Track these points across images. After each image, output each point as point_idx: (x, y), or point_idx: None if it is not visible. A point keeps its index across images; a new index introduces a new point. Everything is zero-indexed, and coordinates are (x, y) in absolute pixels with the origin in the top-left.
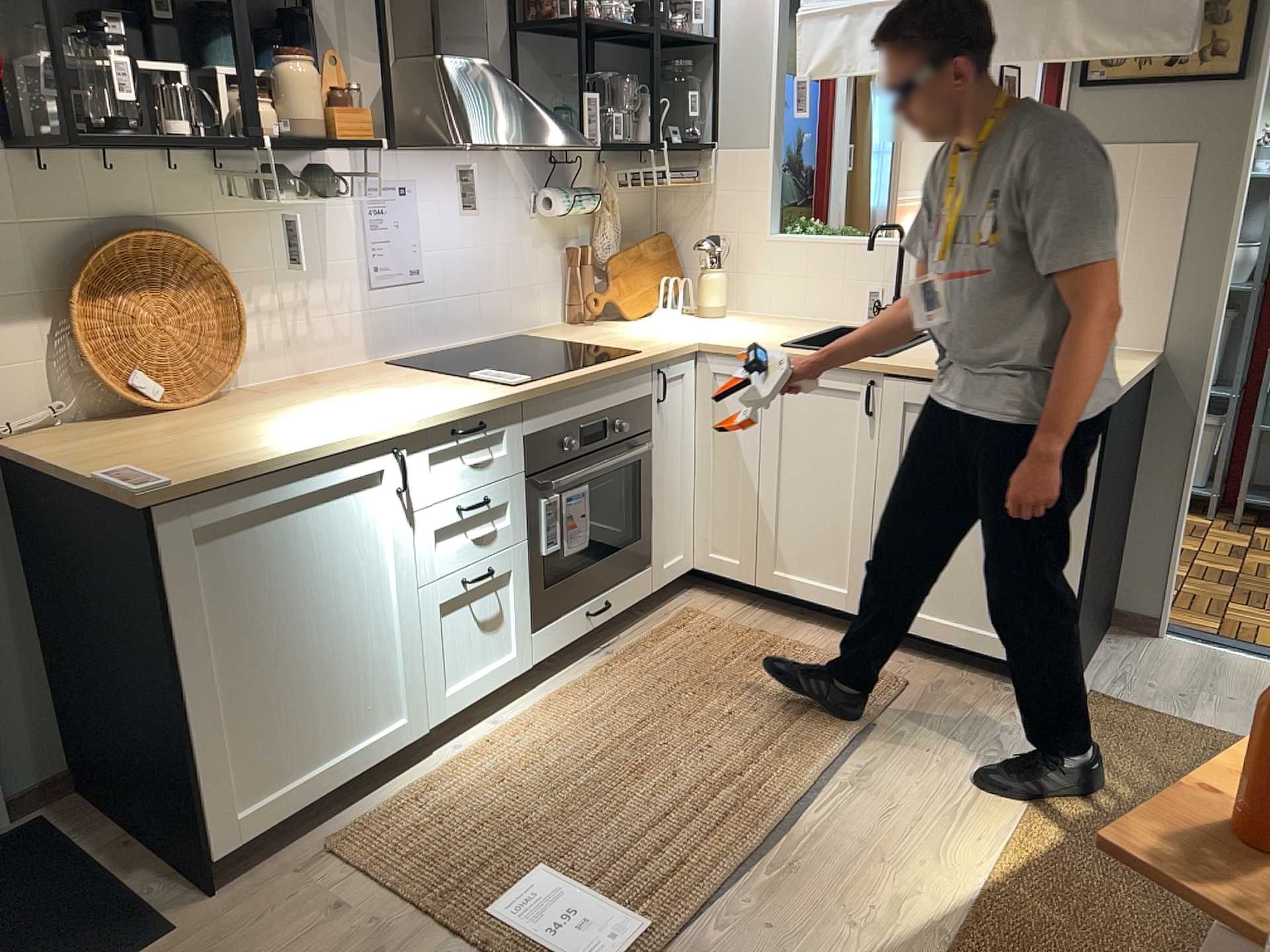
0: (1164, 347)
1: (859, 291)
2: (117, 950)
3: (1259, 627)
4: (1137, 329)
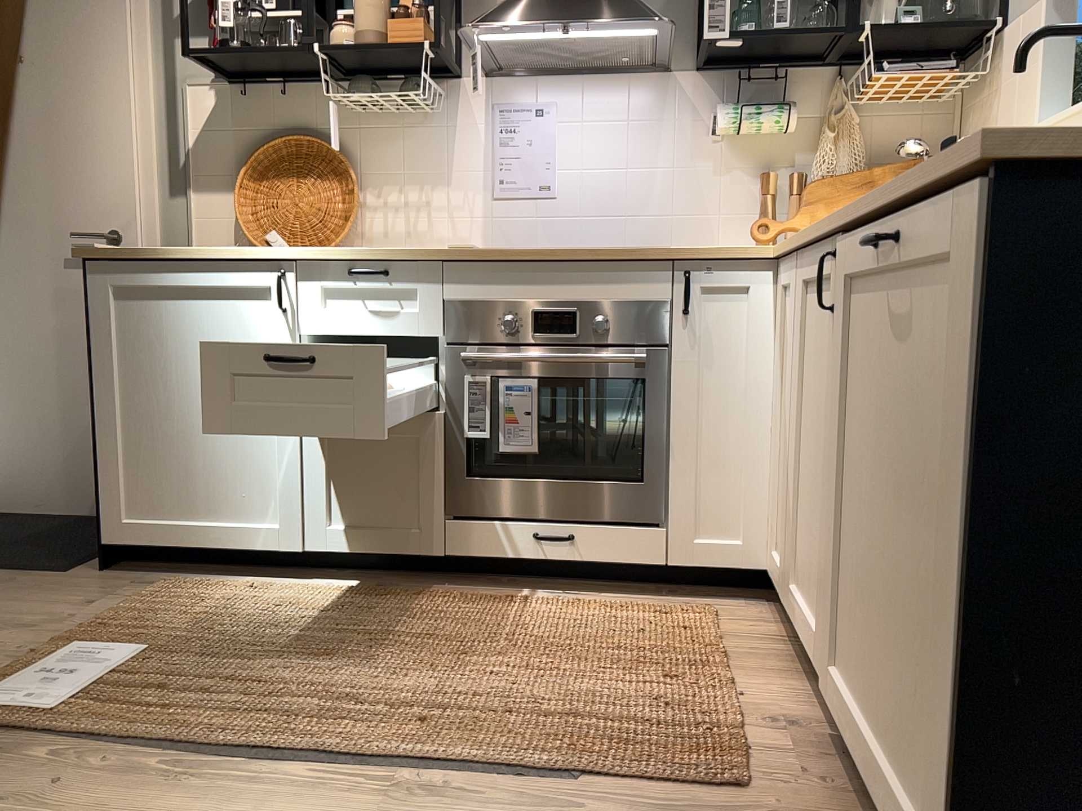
0: None
1: None
2: (41, 566)
3: None
4: None
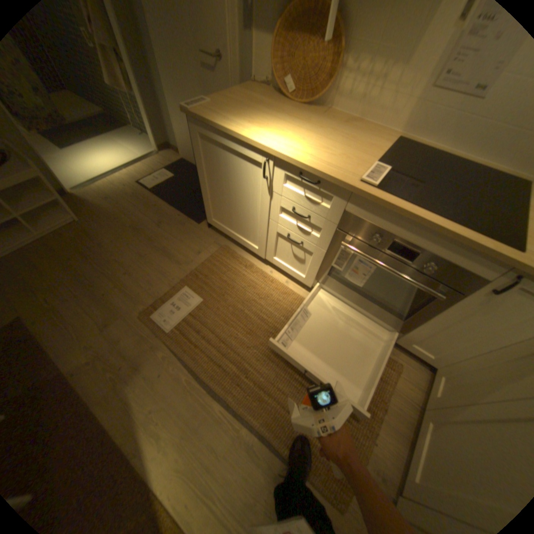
0: None
1: None
2: (194, 216)
3: None
4: None
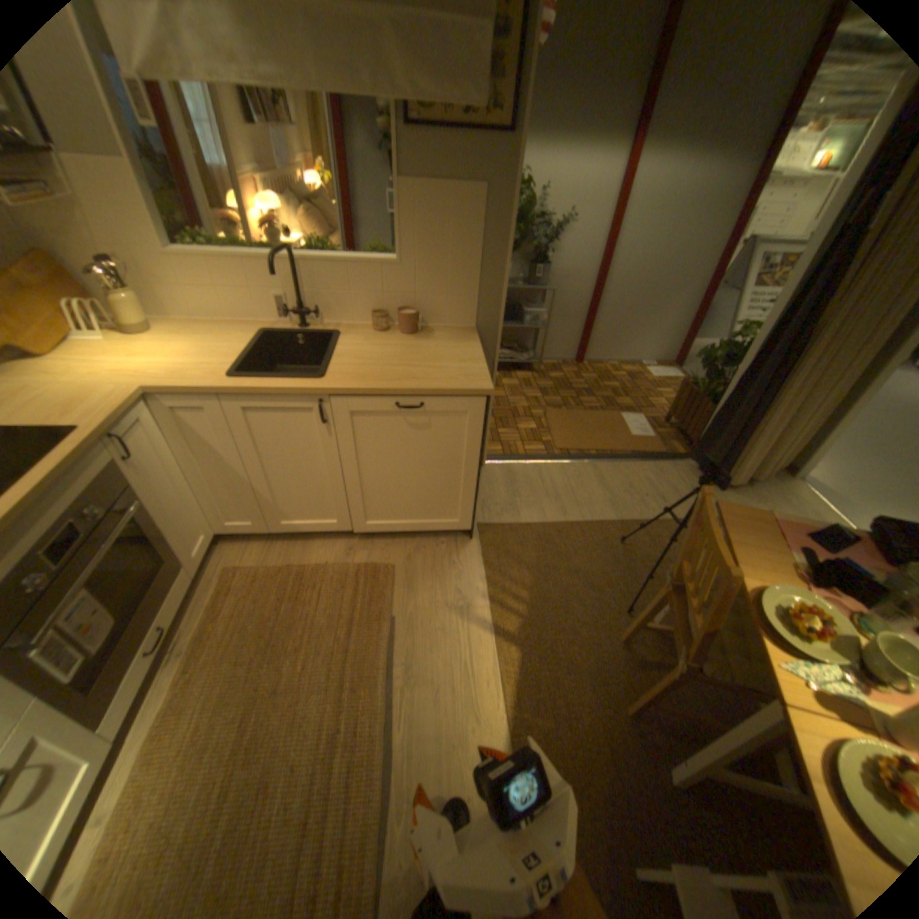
0: (475, 325)
1: (265, 298)
2: None
3: (513, 443)
4: (460, 315)
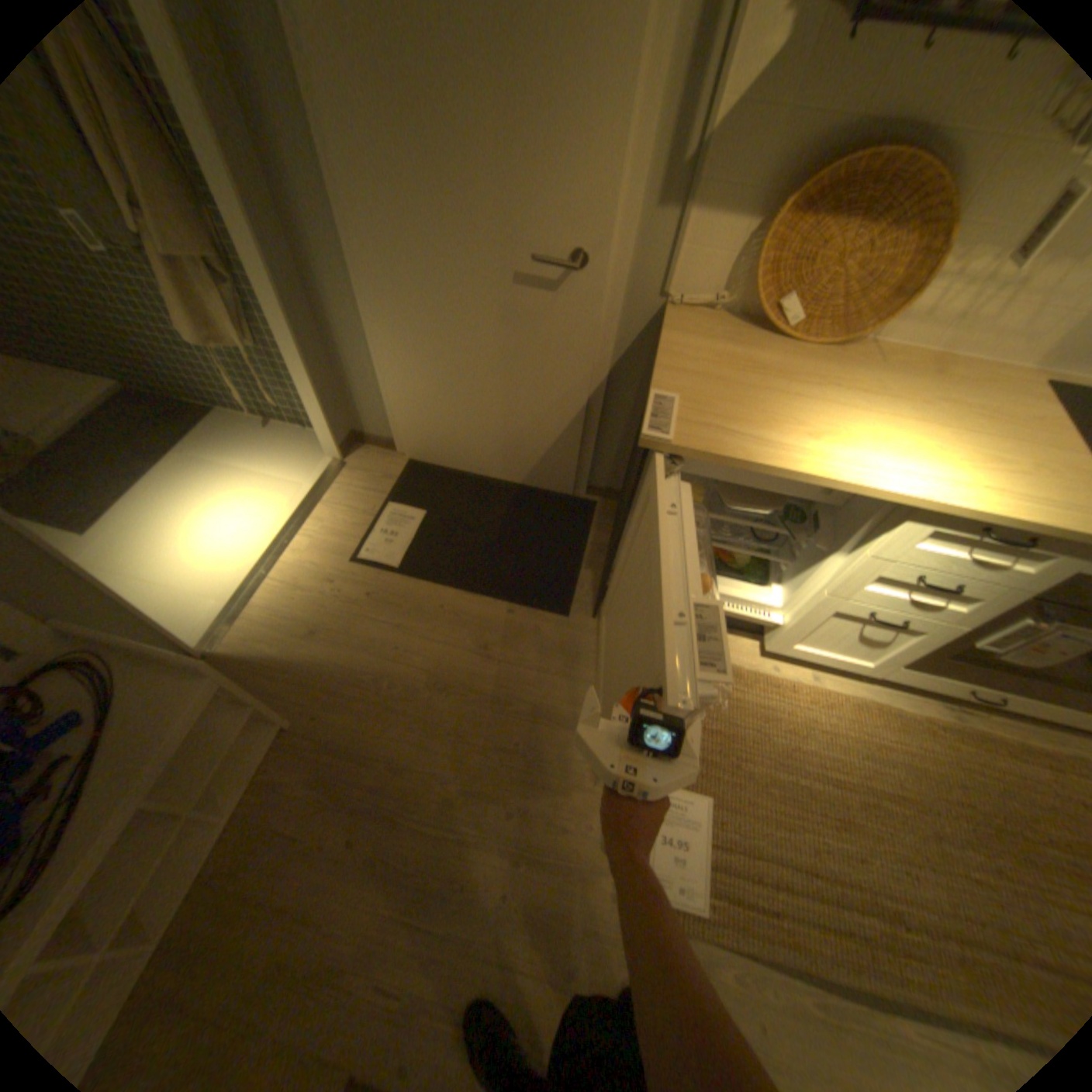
0: None
1: None
2: (545, 601)
3: None
4: None
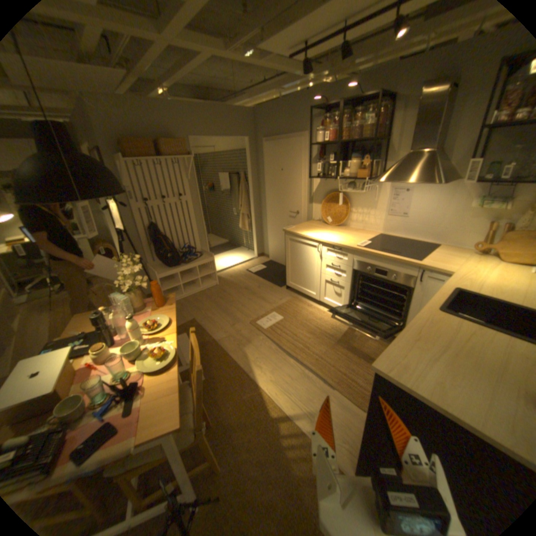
0: None
1: None
2: (277, 284)
3: None
4: None
